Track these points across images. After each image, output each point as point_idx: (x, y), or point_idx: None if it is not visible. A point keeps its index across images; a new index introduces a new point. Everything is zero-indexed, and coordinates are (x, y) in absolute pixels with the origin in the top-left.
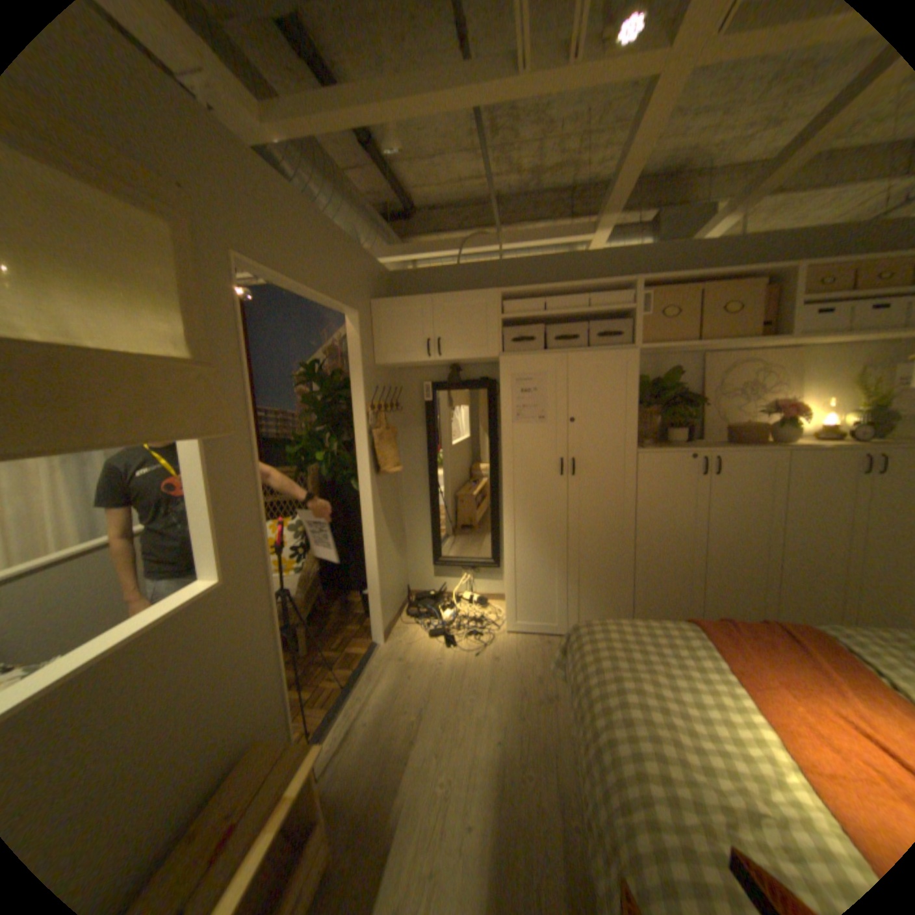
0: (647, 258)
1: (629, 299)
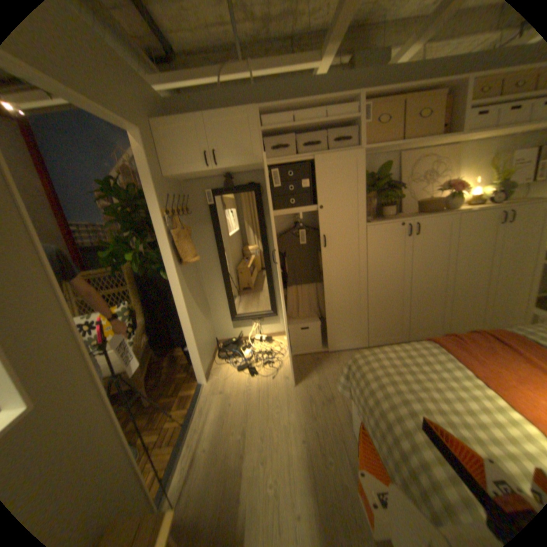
0: (361, 80)
1: (355, 110)
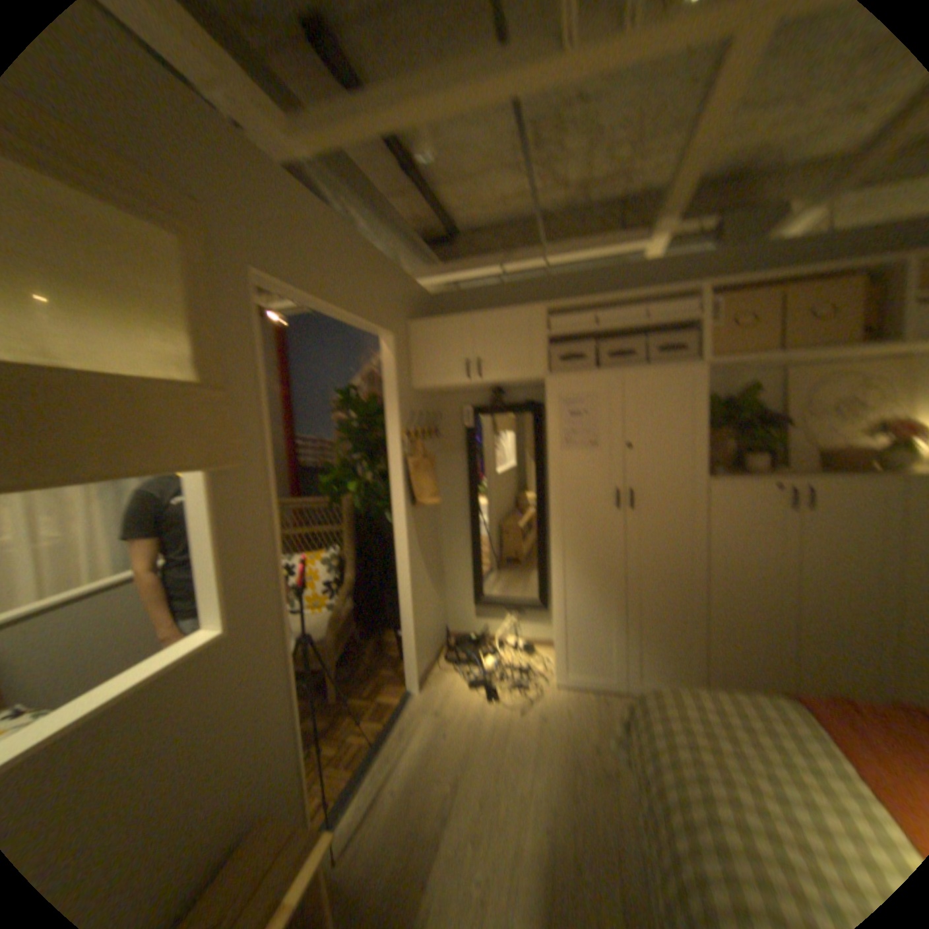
0: (713, 262)
1: (693, 307)
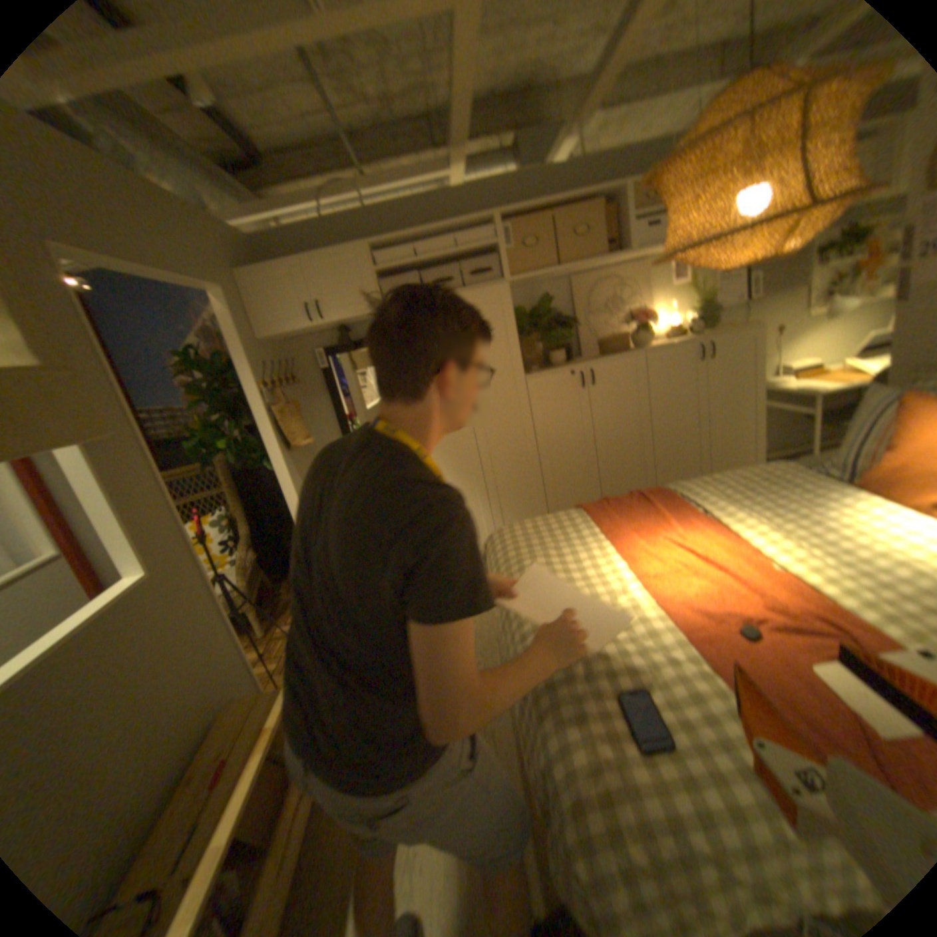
0: (503, 188)
1: (490, 233)
